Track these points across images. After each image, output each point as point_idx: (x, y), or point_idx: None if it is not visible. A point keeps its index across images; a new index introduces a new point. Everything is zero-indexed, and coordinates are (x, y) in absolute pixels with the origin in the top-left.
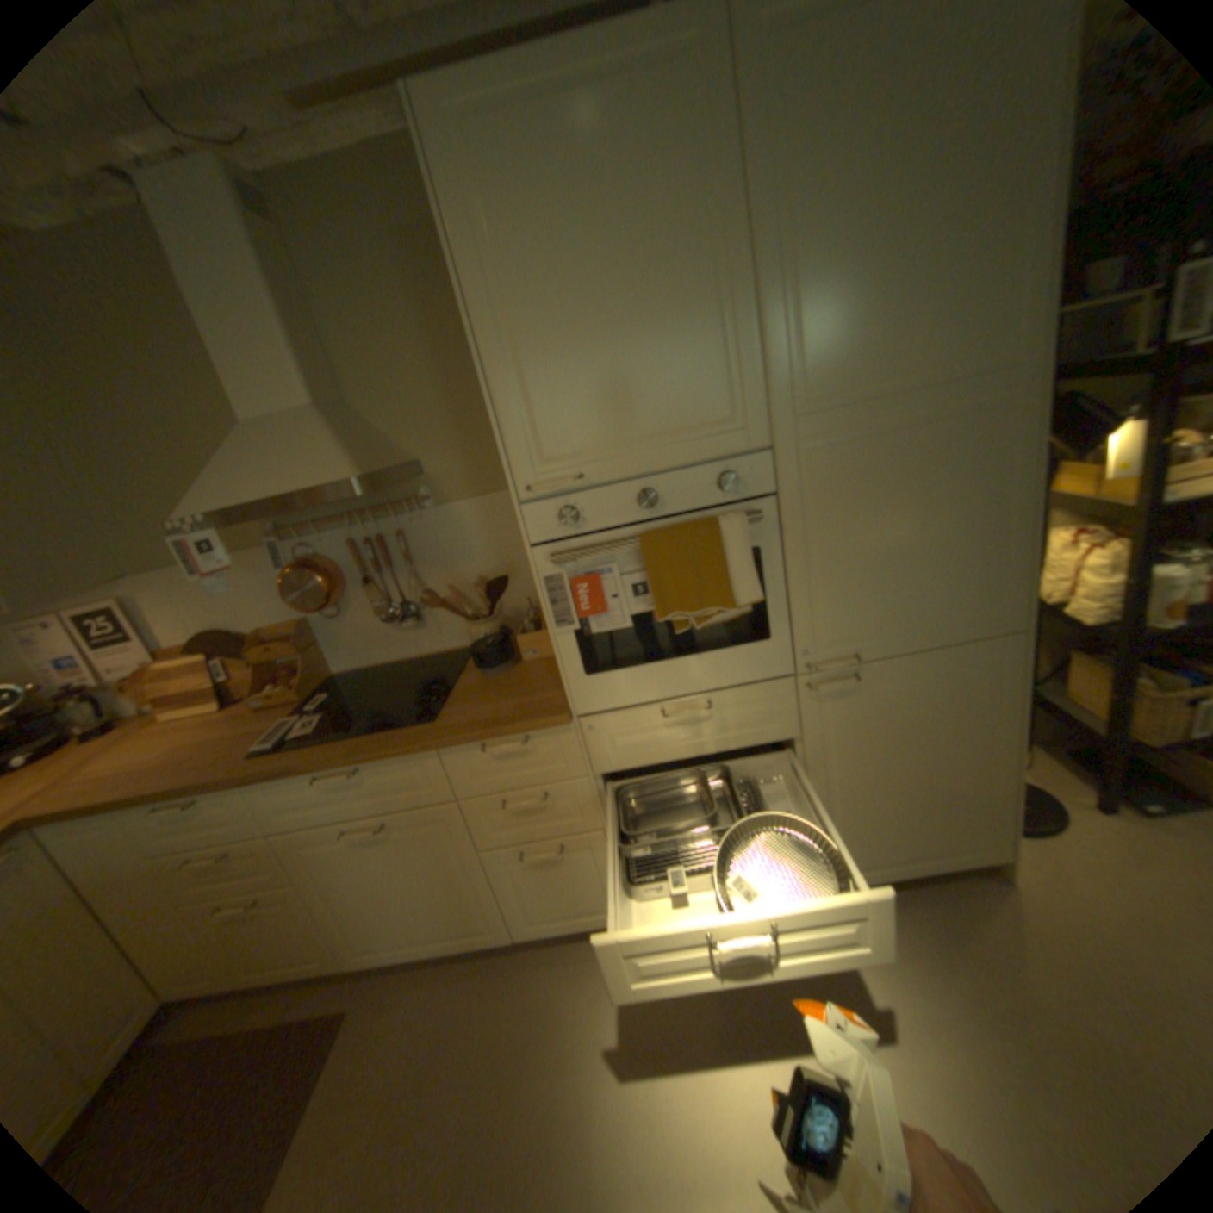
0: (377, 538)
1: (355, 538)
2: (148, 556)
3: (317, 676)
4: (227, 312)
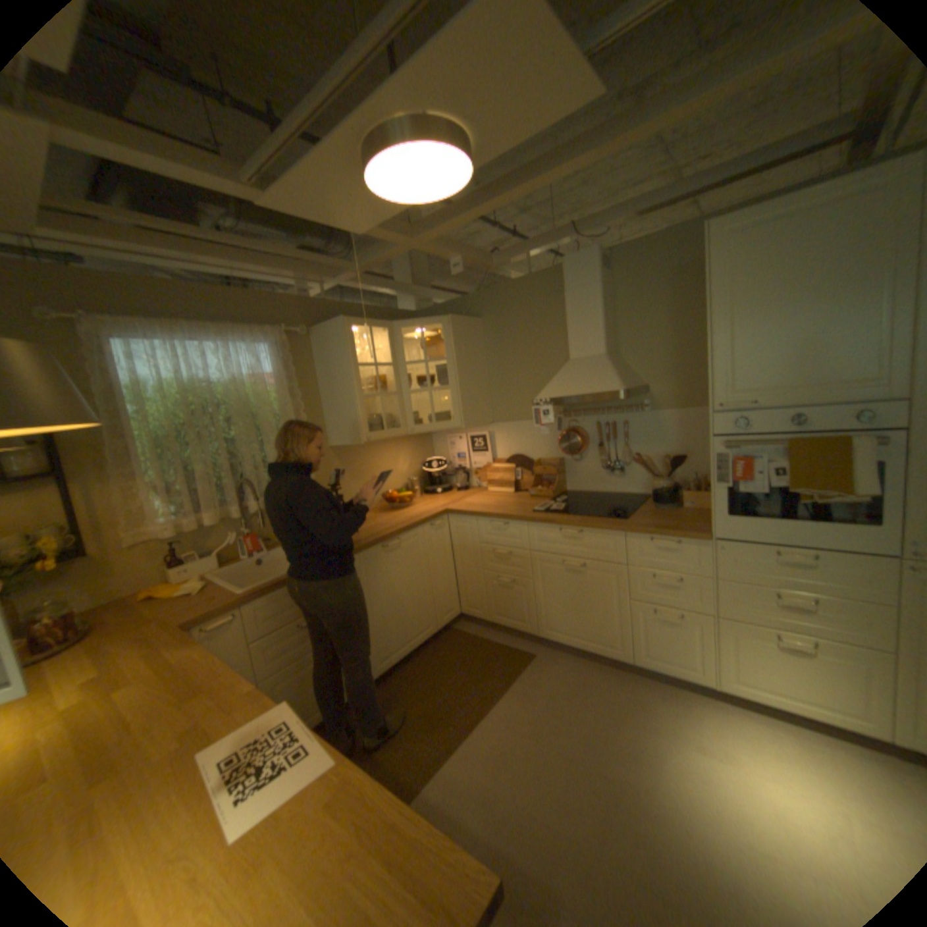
0: (612, 424)
1: (599, 422)
2: (504, 416)
3: (560, 489)
4: (579, 313)
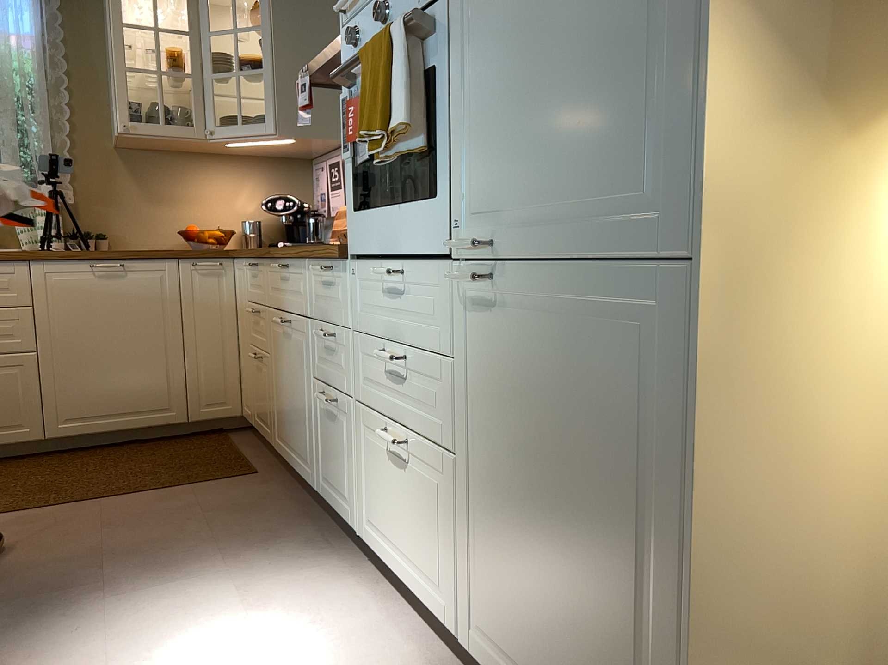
0: None
1: None
2: None
3: None
4: None
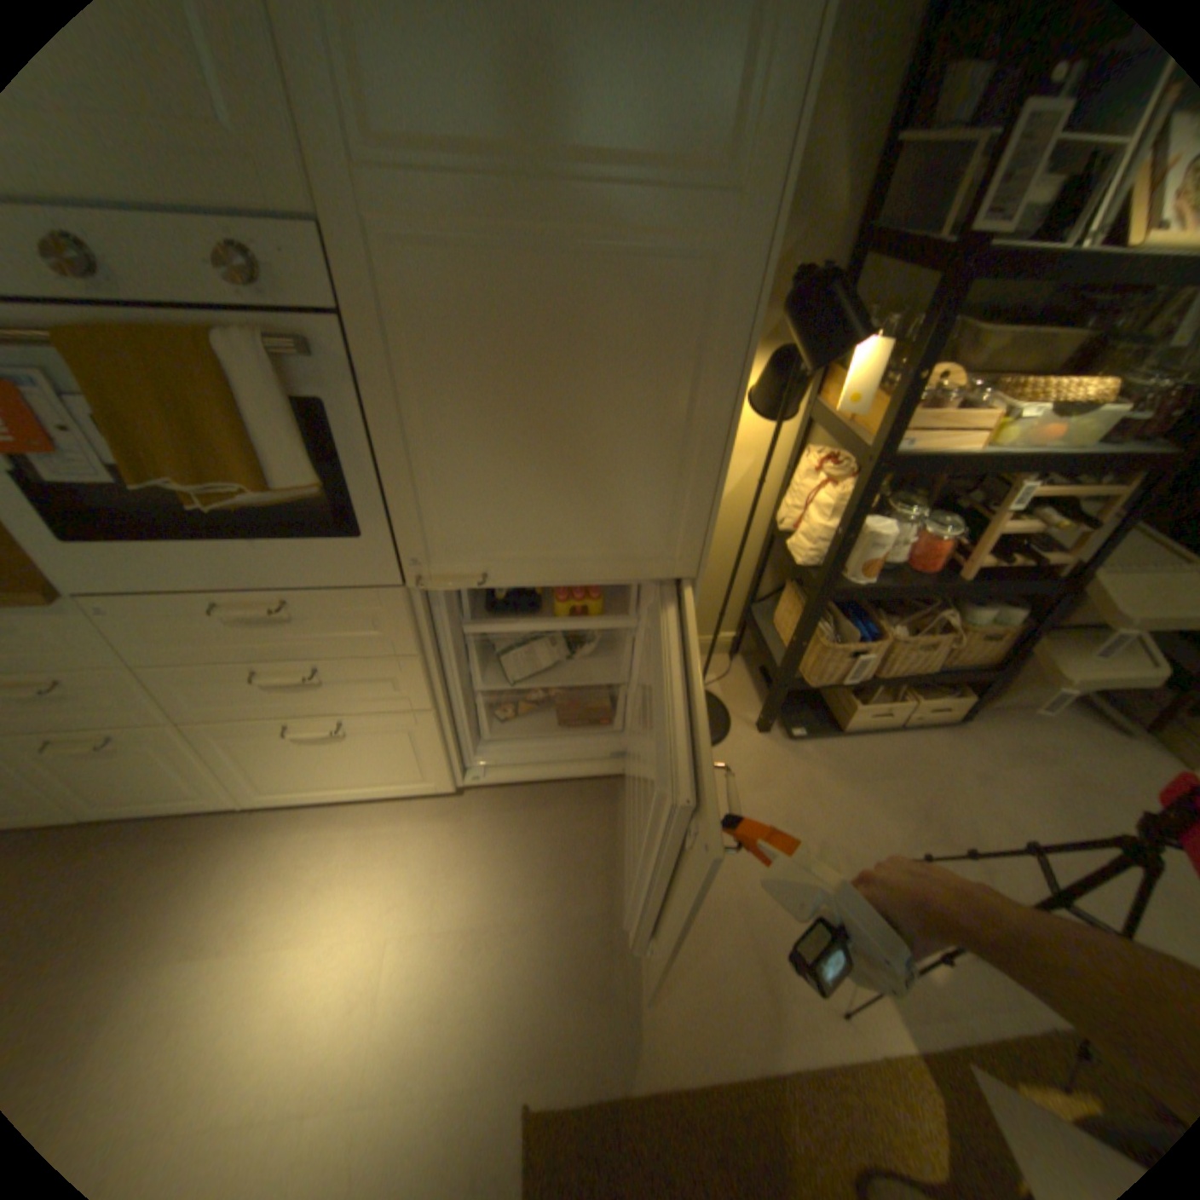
0: None
1: None
2: None
3: None
4: None
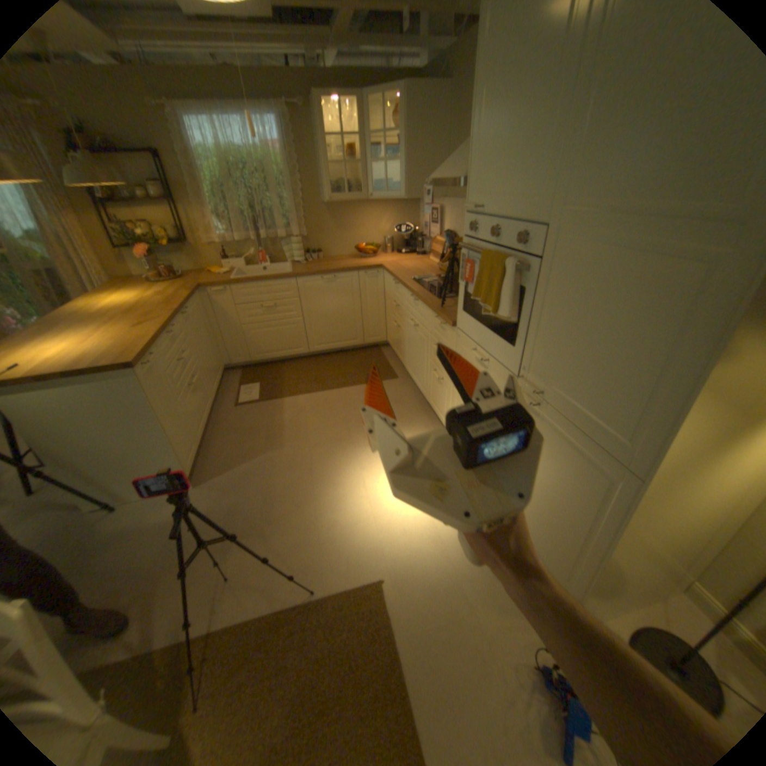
0: None
1: None
2: (452, 192)
3: None
4: None
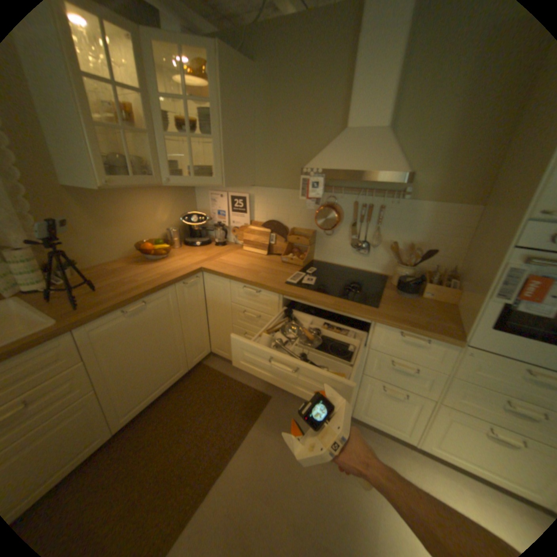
0: (371, 206)
1: (359, 202)
2: (267, 181)
3: (310, 258)
4: (374, 66)
